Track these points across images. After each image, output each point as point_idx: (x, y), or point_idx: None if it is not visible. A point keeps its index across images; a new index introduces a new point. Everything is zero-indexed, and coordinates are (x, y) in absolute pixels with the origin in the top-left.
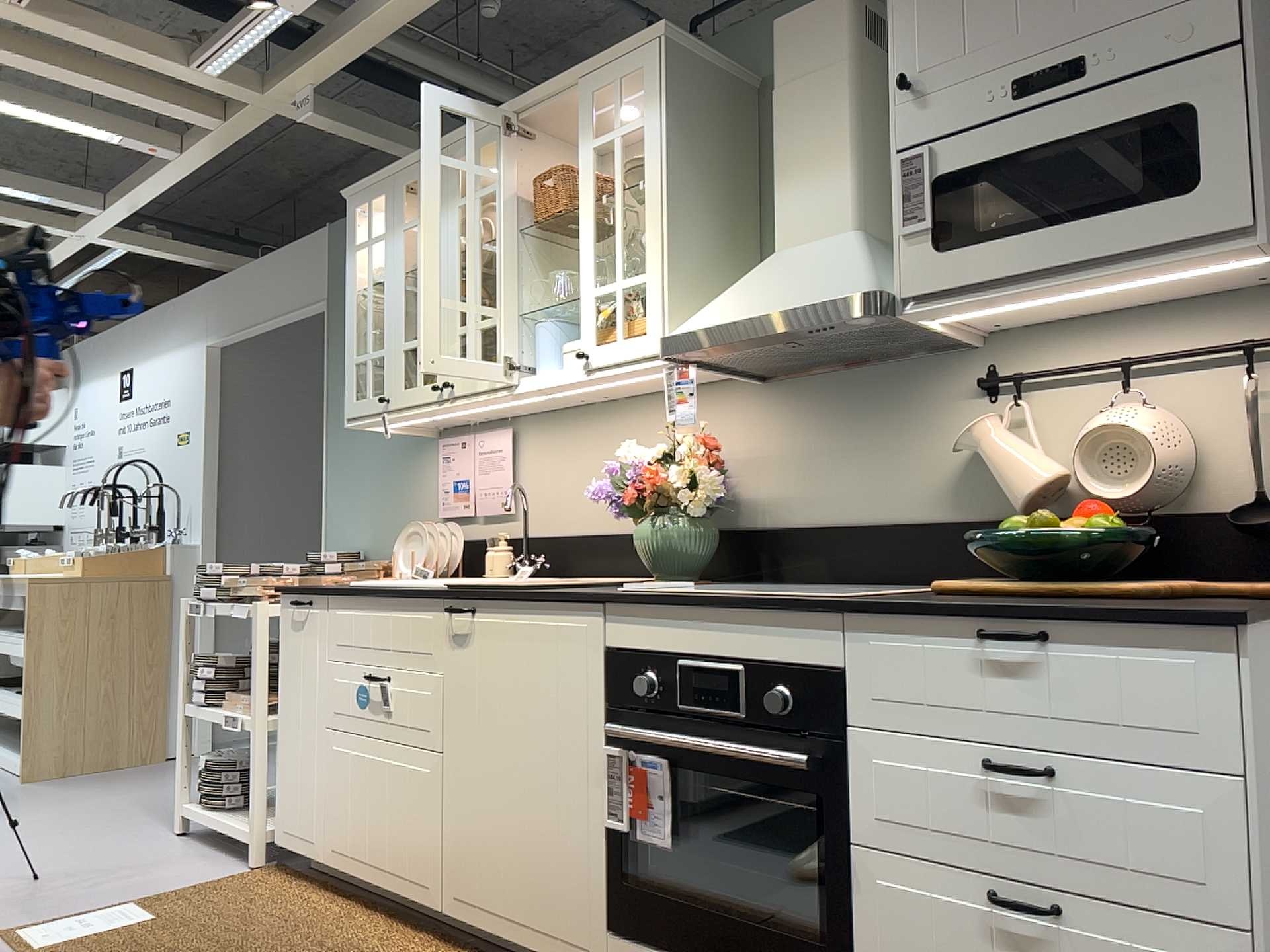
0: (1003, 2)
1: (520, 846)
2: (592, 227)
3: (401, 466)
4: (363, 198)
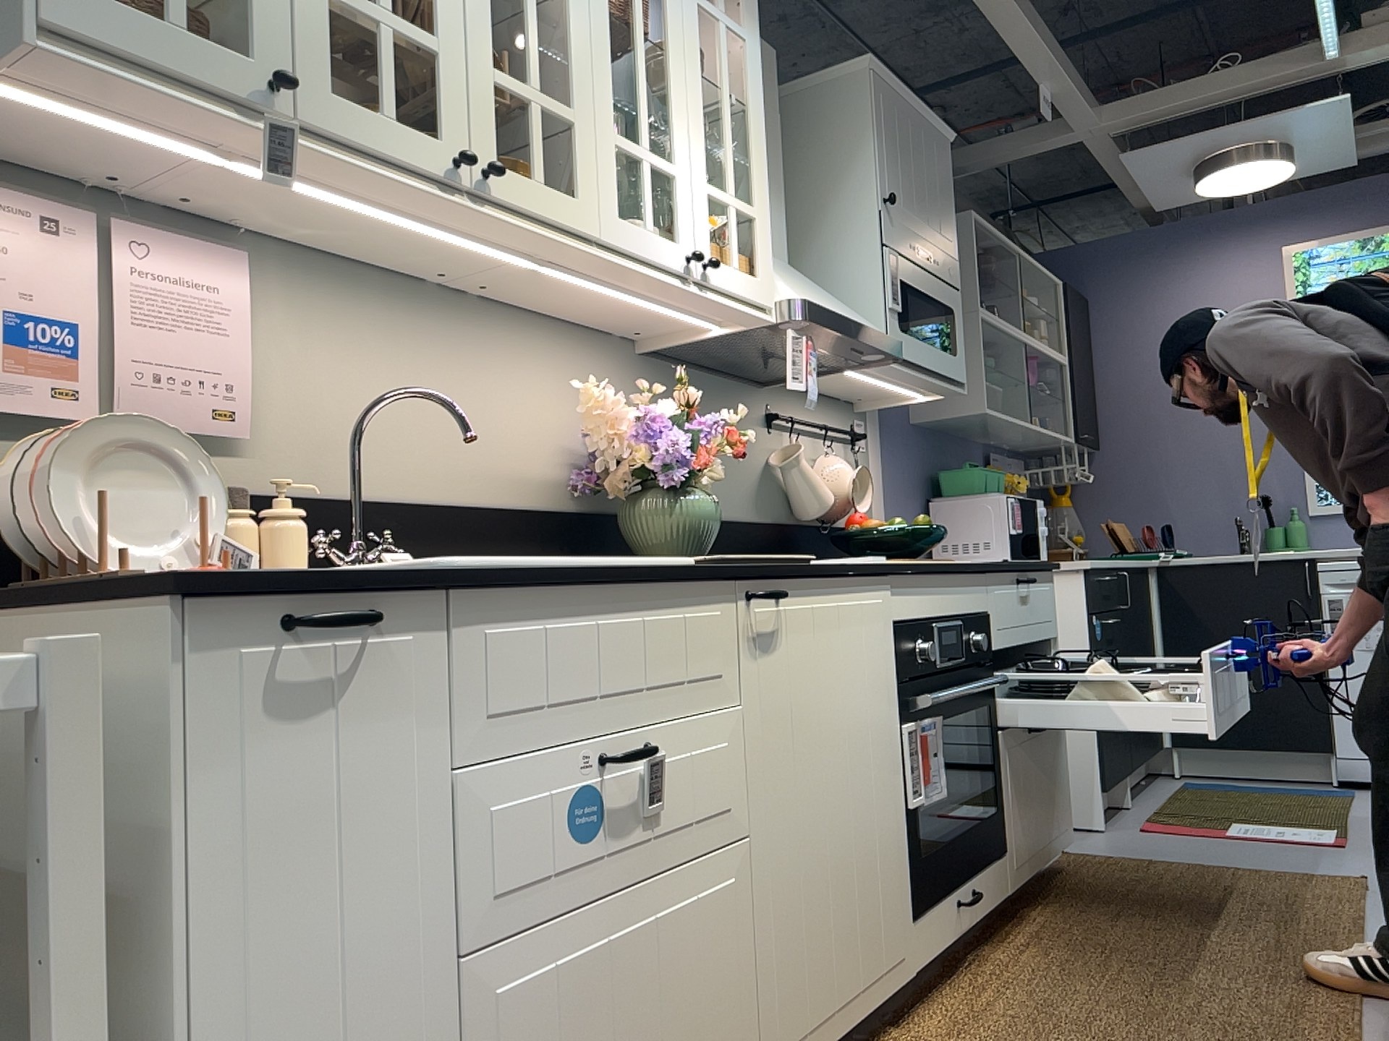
0: (914, 191)
1: (848, 896)
2: (703, 104)
3: None
4: None
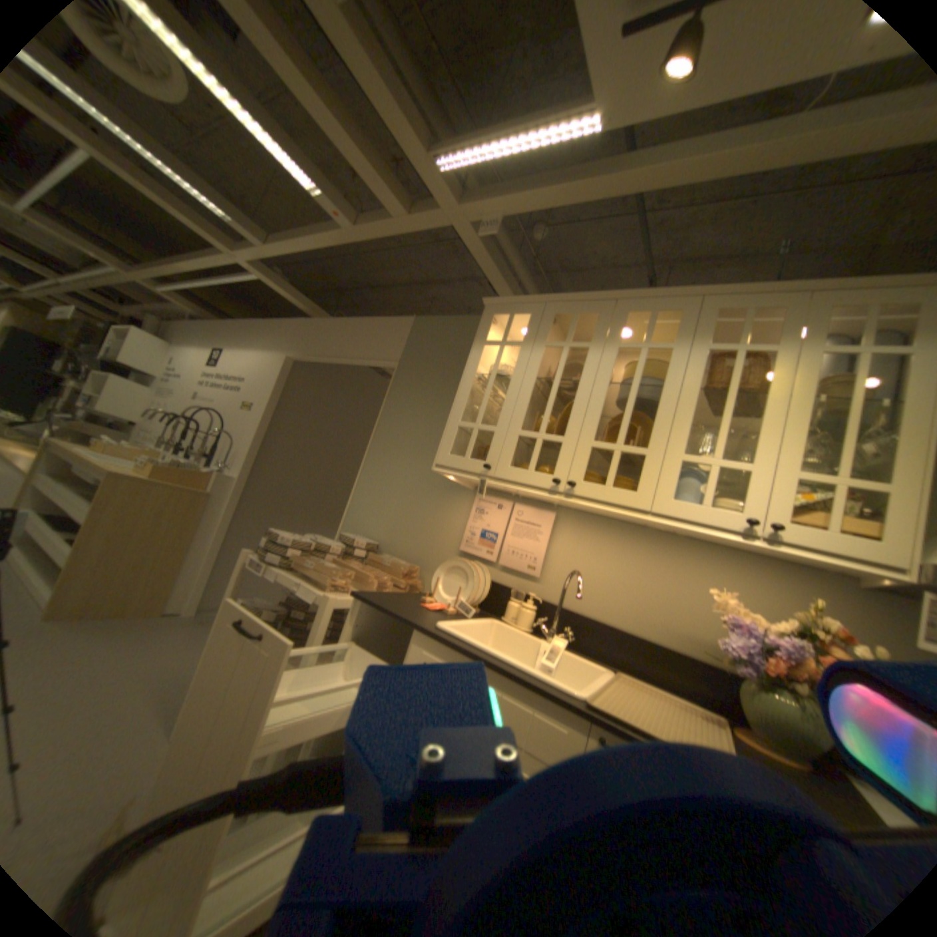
0: None
1: None
2: (811, 418)
3: (432, 498)
4: (505, 308)
